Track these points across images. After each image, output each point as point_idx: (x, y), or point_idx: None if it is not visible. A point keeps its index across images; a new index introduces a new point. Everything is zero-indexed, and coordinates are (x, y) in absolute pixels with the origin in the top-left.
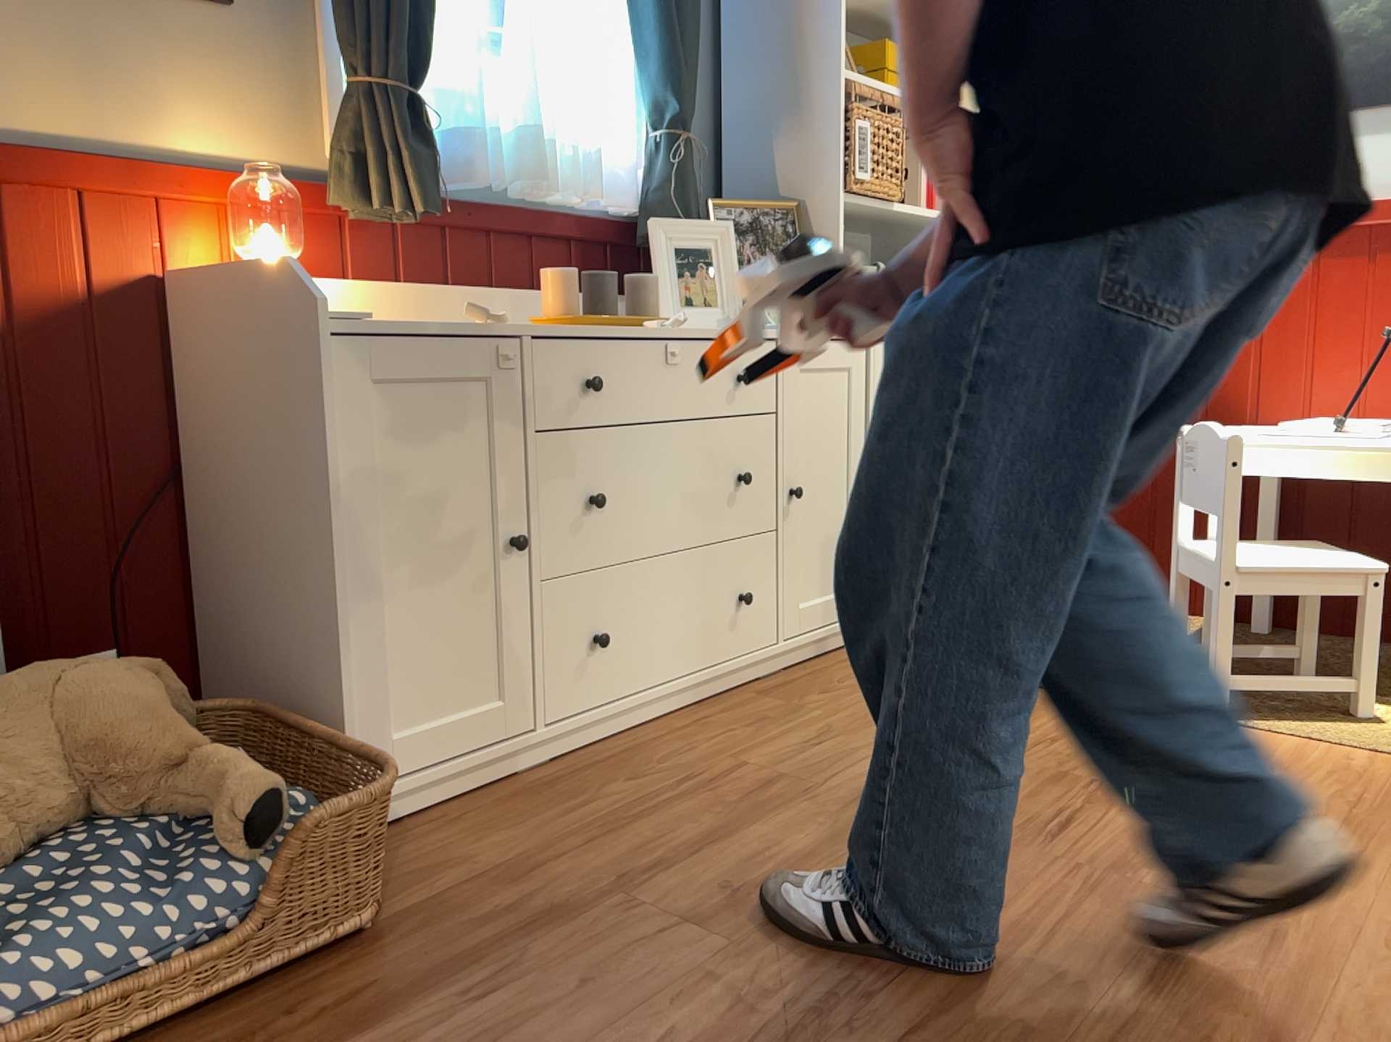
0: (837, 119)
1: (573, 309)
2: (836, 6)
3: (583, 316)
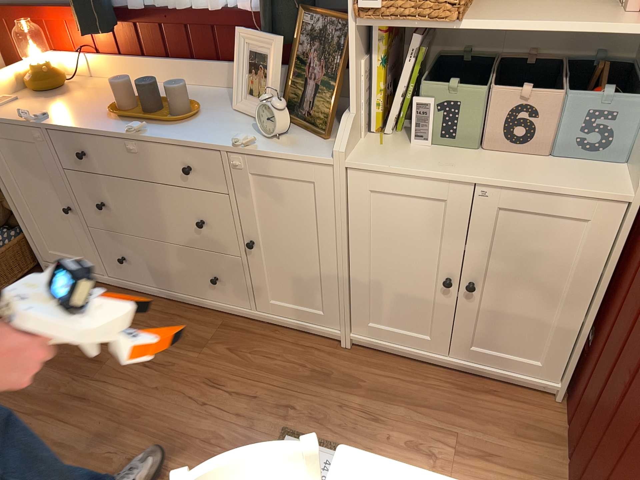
0: None
1: (127, 105)
2: None
3: (114, 115)
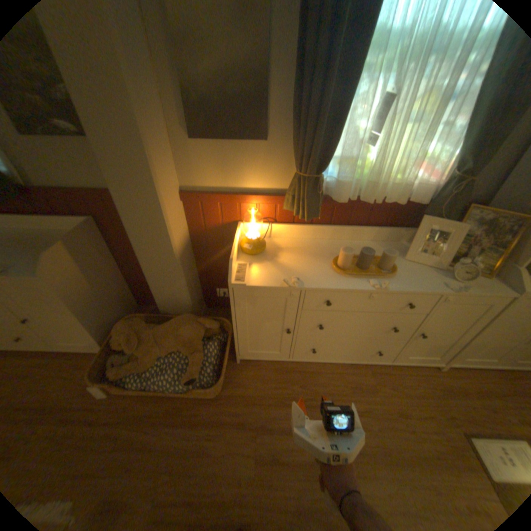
0: None
1: (347, 264)
2: None
3: (345, 273)
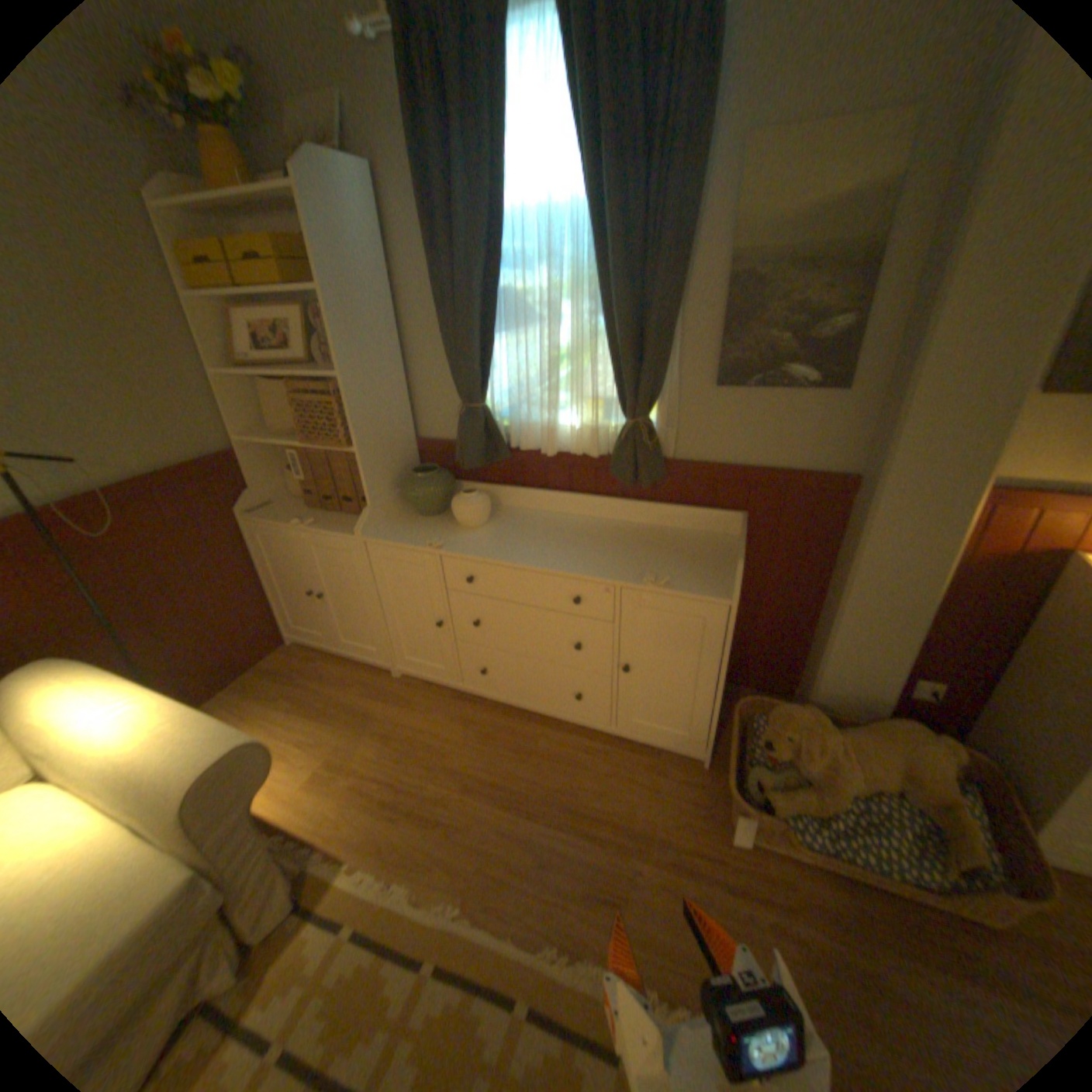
0: None
1: None
2: None
3: None
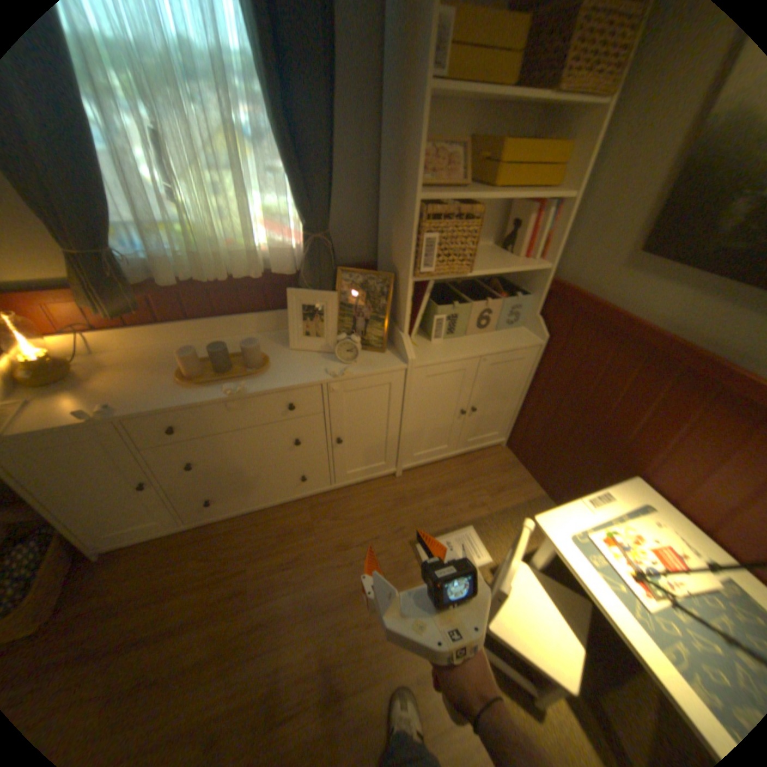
0: (412, 231)
1: (193, 371)
2: (419, 142)
3: (187, 383)
